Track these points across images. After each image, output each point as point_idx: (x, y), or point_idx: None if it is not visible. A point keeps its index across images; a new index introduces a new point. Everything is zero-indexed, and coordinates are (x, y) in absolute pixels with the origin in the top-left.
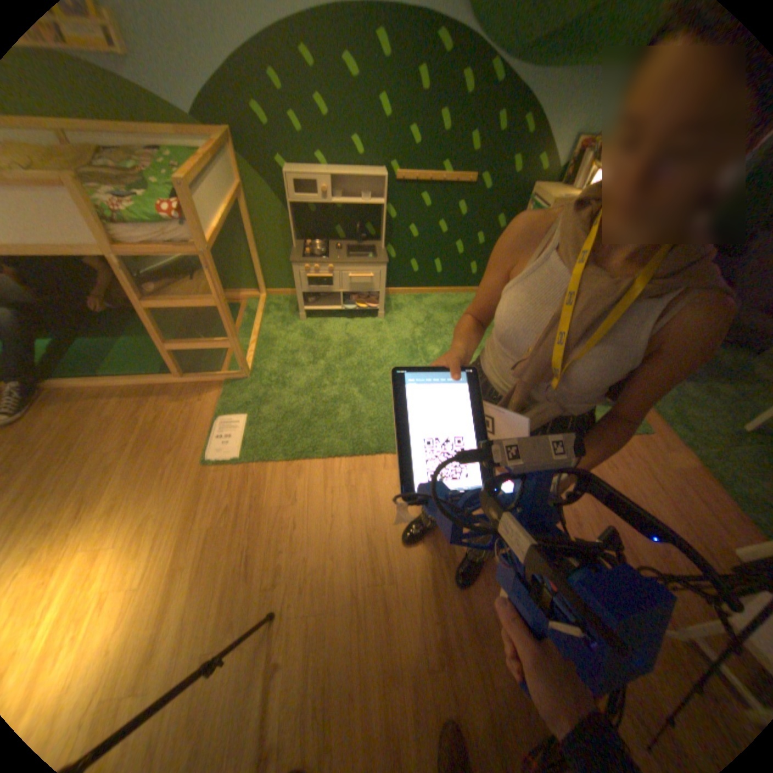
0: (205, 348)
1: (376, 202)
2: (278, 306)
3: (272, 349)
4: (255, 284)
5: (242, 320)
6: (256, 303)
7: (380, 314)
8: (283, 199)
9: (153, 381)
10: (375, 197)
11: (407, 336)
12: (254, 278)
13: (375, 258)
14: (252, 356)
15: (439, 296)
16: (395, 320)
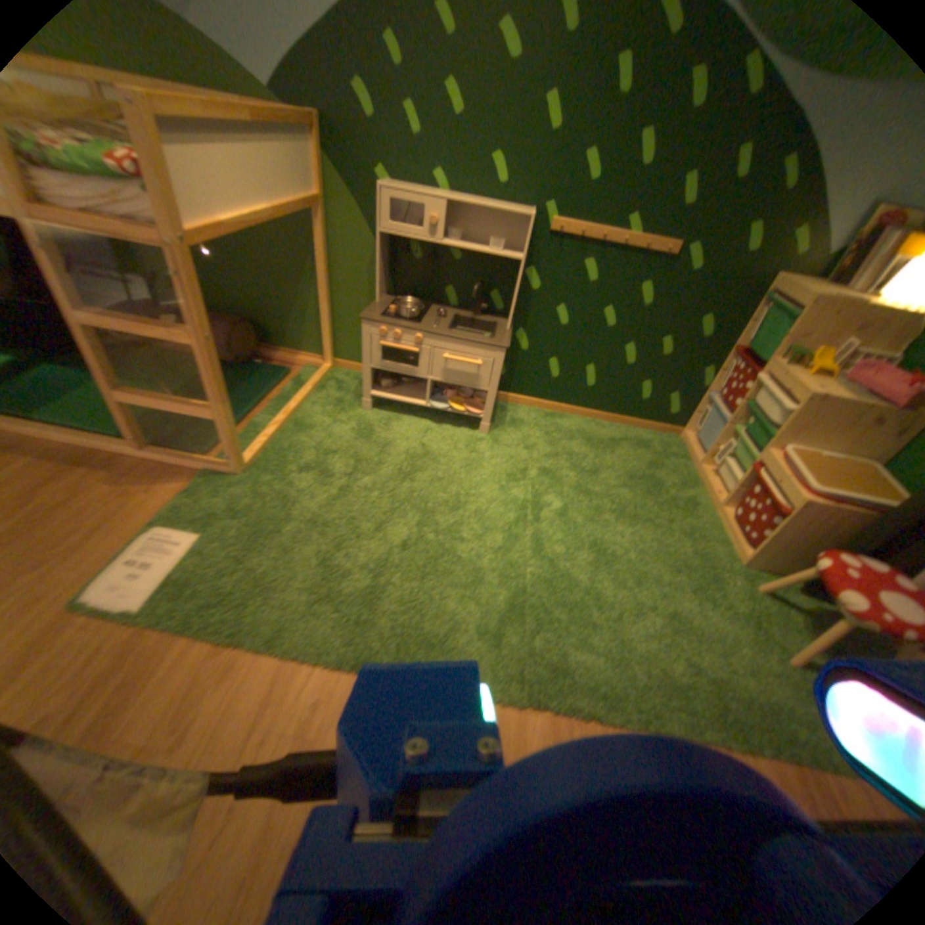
0: (177, 409)
1: (510, 252)
2: (341, 381)
3: (302, 437)
4: (321, 345)
5: (283, 388)
6: (313, 371)
7: (483, 423)
8: (378, 229)
9: (103, 443)
10: (512, 247)
11: (516, 466)
12: (320, 337)
13: (491, 336)
14: (266, 441)
15: (583, 418)
16: (505, 437)
